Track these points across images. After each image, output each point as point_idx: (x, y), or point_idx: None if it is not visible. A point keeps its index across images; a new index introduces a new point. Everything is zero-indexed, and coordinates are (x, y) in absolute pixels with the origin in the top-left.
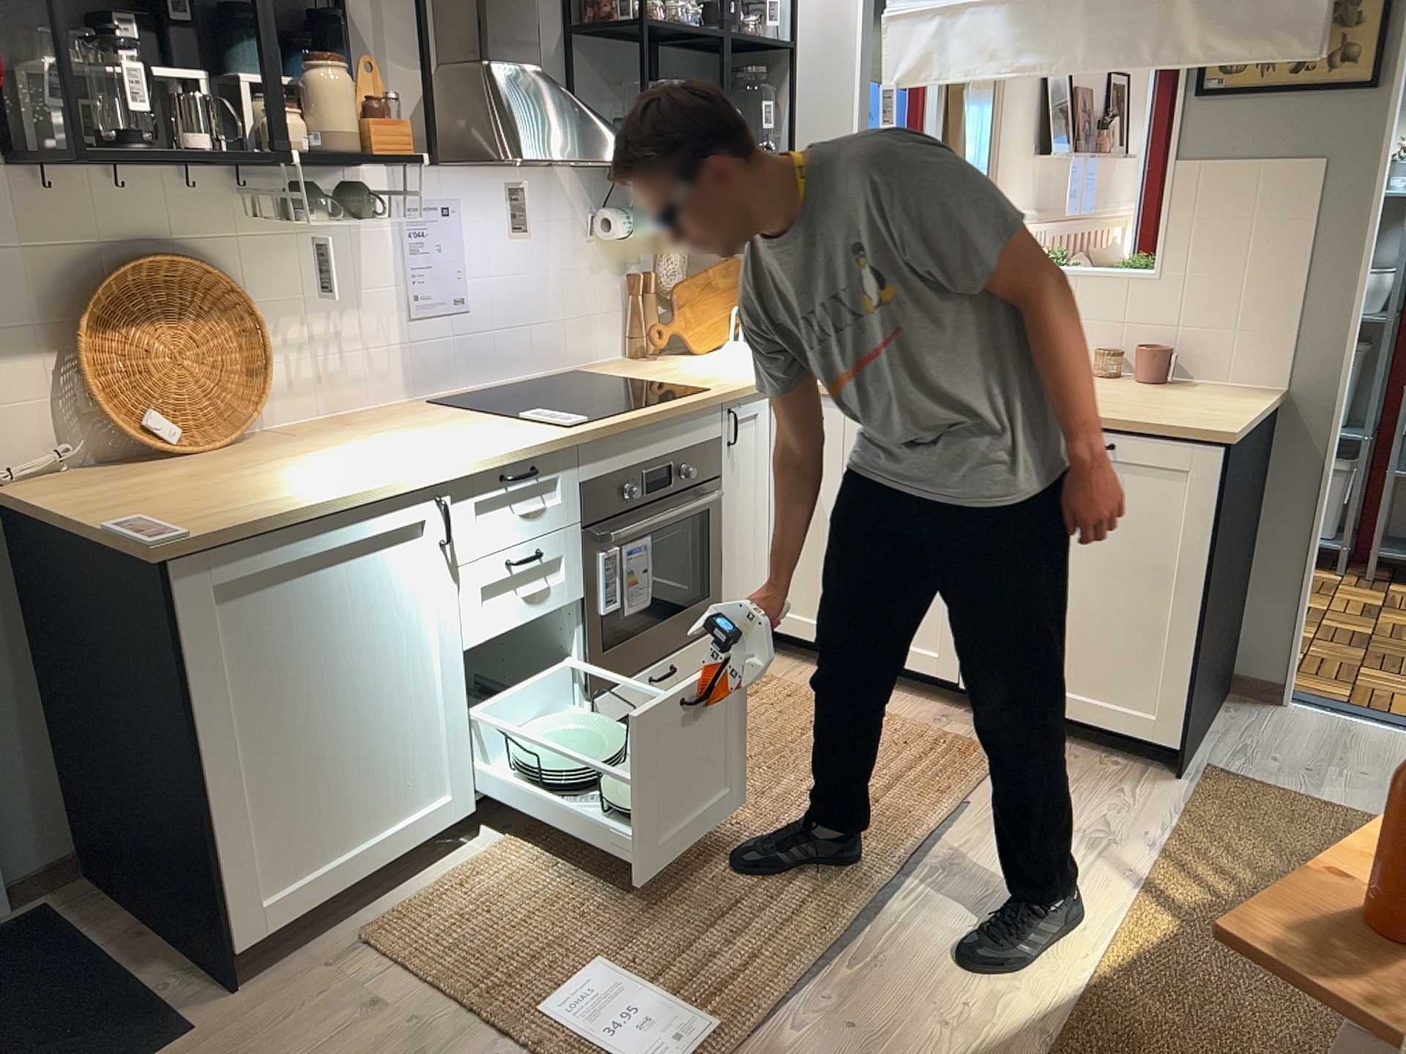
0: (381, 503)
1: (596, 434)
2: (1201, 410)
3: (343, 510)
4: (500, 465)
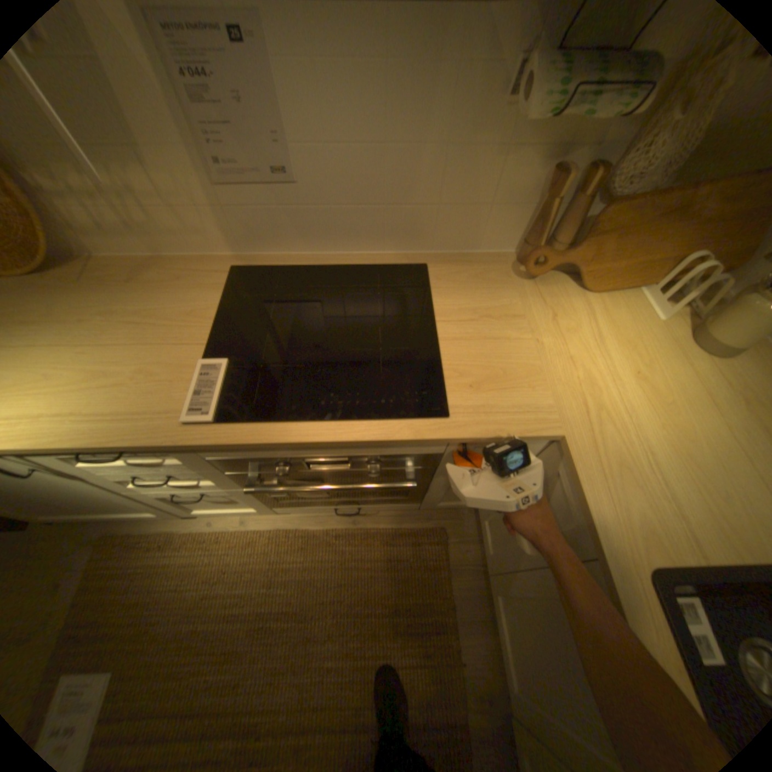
0: None
1: (201, 448)
2: None
3: None
4: (61, 451)
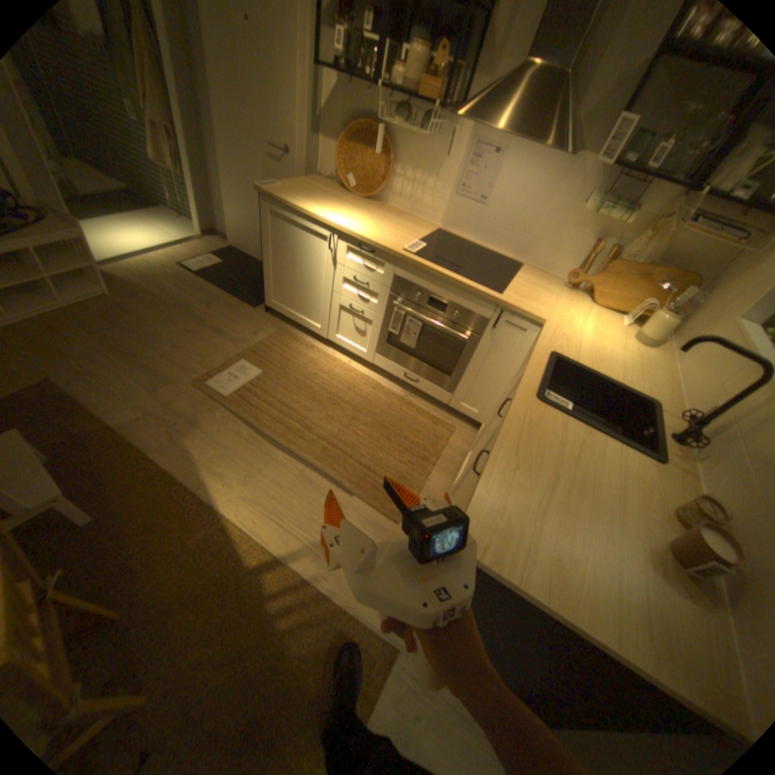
0: (313, 220)
1: (404, 260)
2: (558, 557)
3: (303, 214)
4: (358, 240)
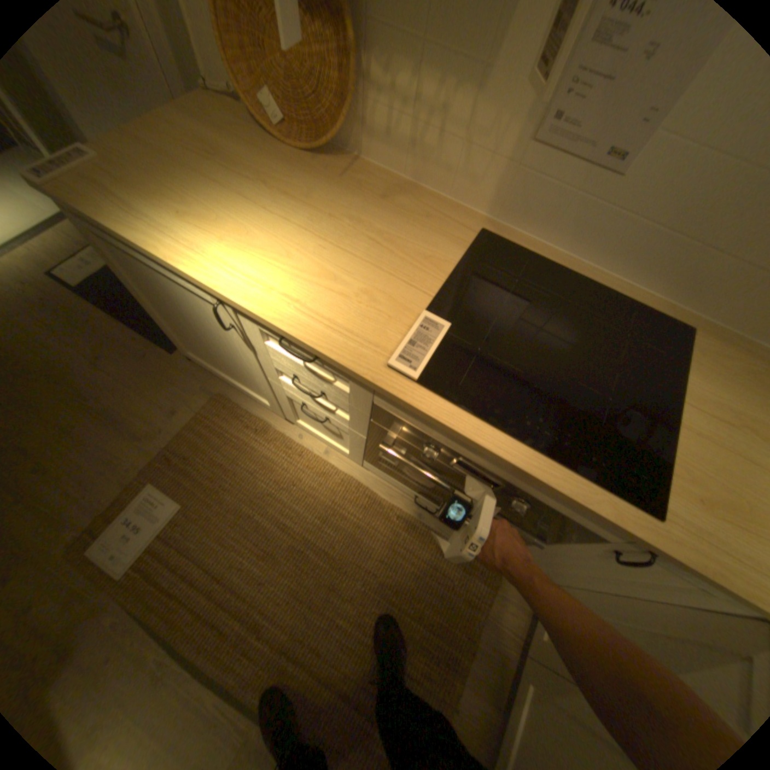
0: (168, 267)
1: (393, 399)
2: None
3: (146, 250)
4: (275, 329)
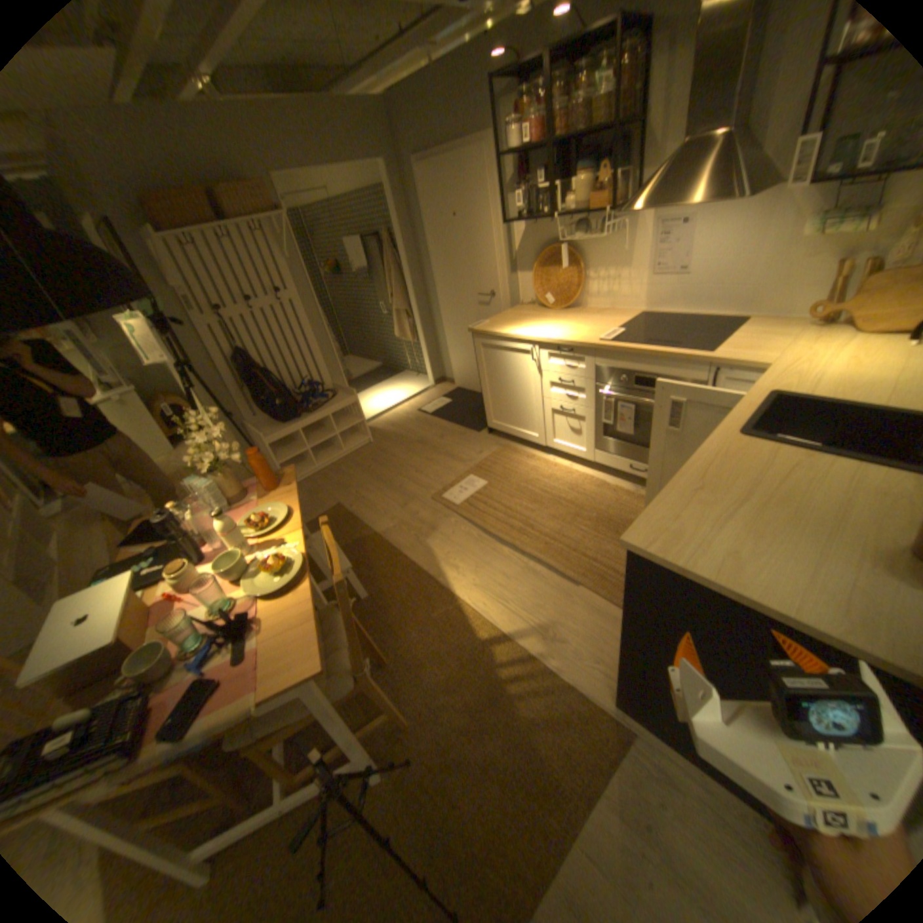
0: (515, 339)
1: (601, 347)
2: (736, 550)
3: (507, 337)
4: (555, 343)
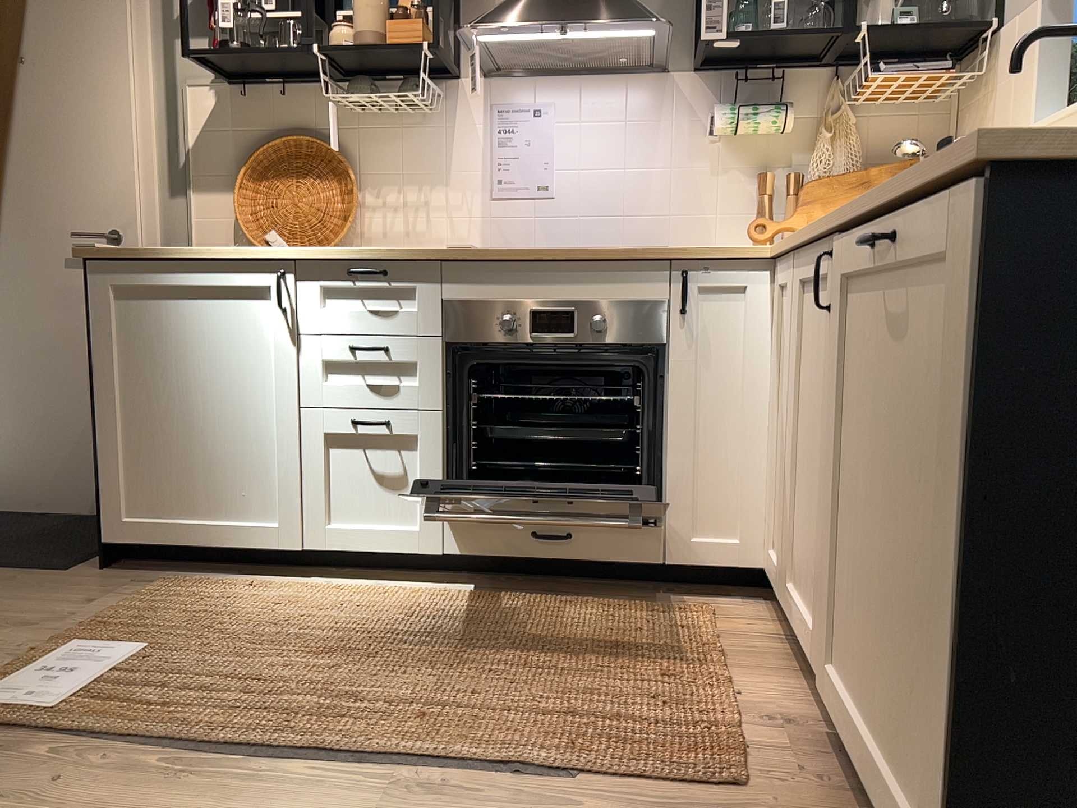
0: (231, 261)
1: (458, 254)
2: None
3: (205, 261)
4: (344, 259)
